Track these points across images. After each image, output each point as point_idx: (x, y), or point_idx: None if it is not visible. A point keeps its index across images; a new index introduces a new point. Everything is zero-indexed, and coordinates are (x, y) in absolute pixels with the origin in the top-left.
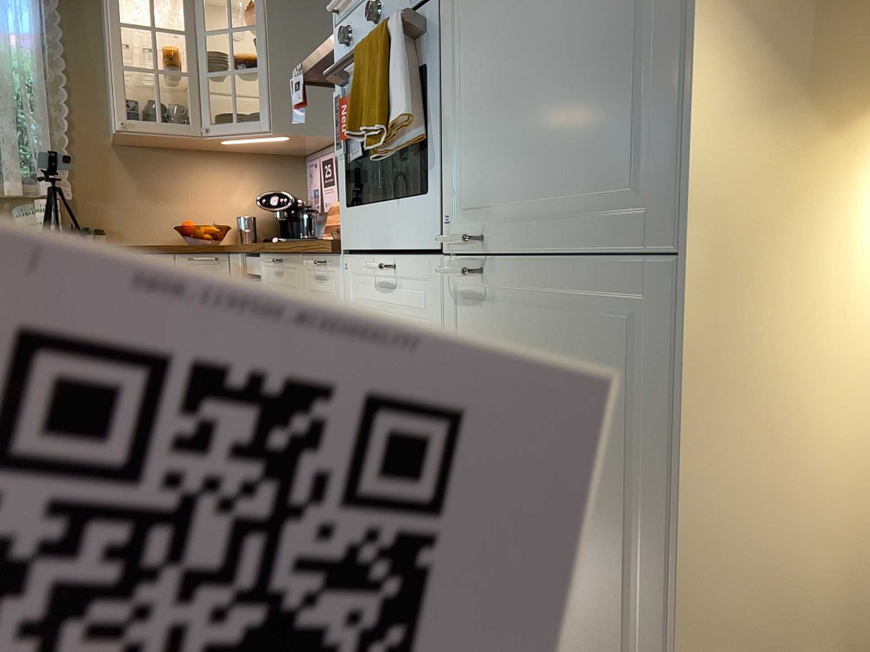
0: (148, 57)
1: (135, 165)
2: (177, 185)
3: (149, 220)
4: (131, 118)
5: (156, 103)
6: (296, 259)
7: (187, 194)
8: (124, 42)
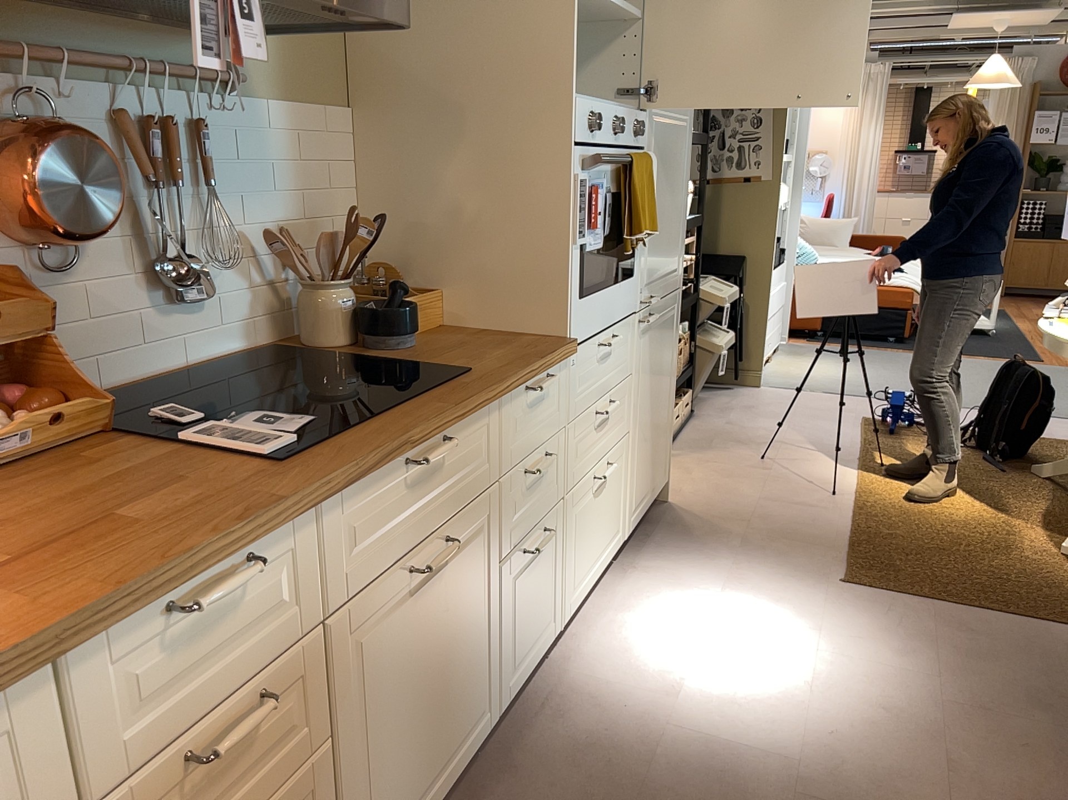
0: None
1: None
2: None
3: None
4: None
5: None
6: (493, 406)
7: None
8: None
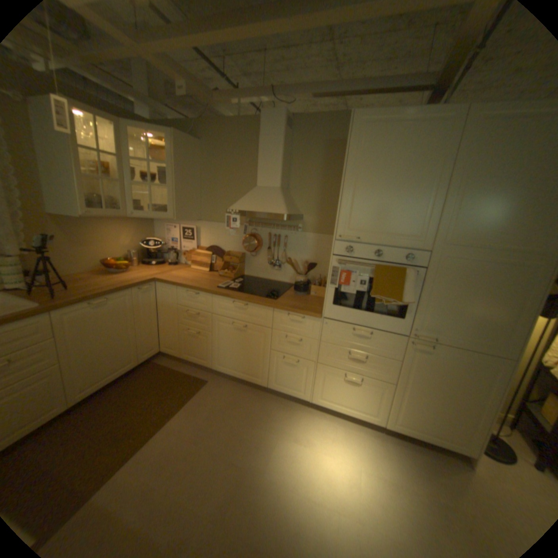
0: (89, 166)
1: (63, 226)
2: (90, 236)
3: (75, 259)
4: (85, 207)
5: (96, 196)
6: (268, 308)
7: (96, 241)
8: (77, 157)
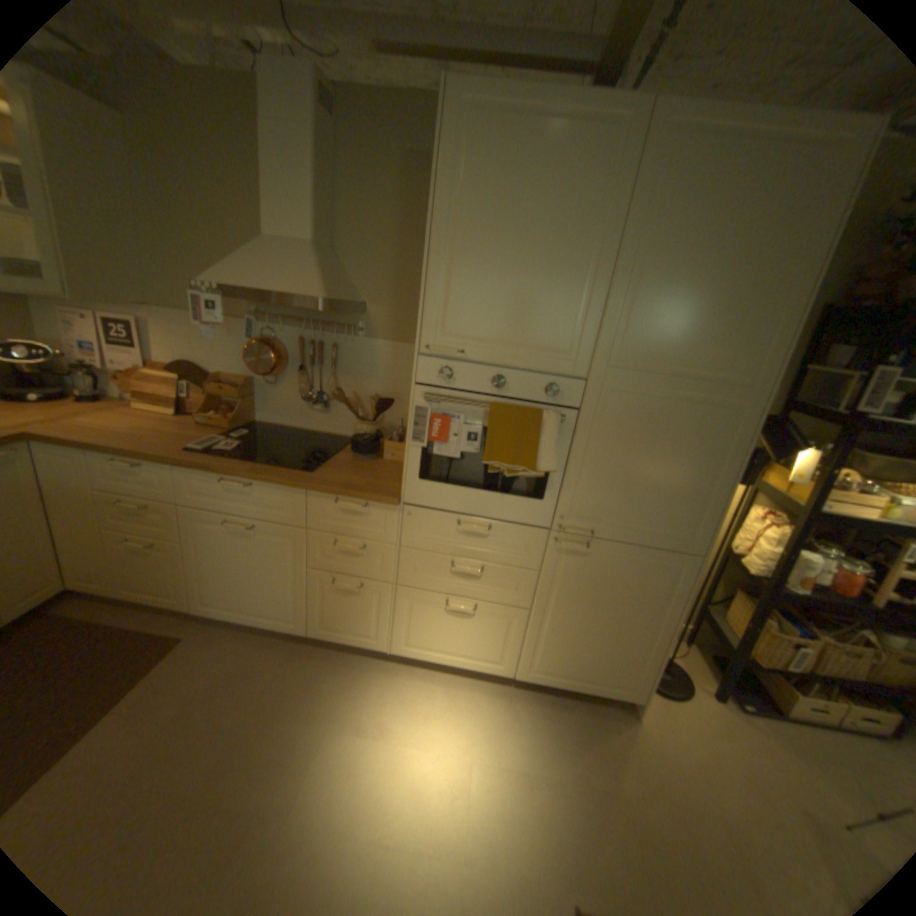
0: None
1: None
2: None
3: None
4: None
5: None
6: (297, 491)
7: None
8: None
